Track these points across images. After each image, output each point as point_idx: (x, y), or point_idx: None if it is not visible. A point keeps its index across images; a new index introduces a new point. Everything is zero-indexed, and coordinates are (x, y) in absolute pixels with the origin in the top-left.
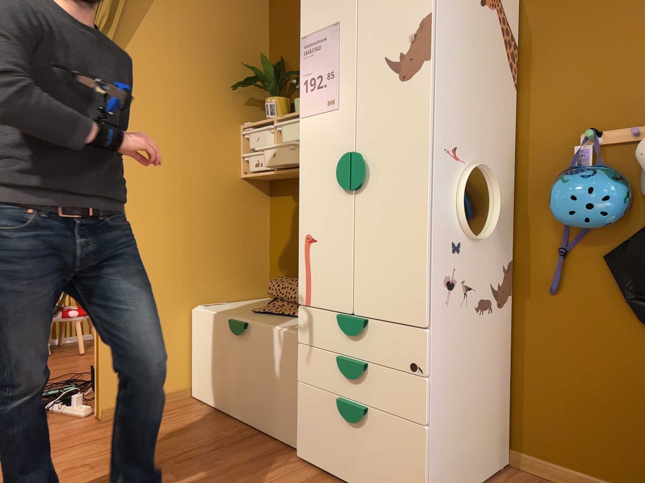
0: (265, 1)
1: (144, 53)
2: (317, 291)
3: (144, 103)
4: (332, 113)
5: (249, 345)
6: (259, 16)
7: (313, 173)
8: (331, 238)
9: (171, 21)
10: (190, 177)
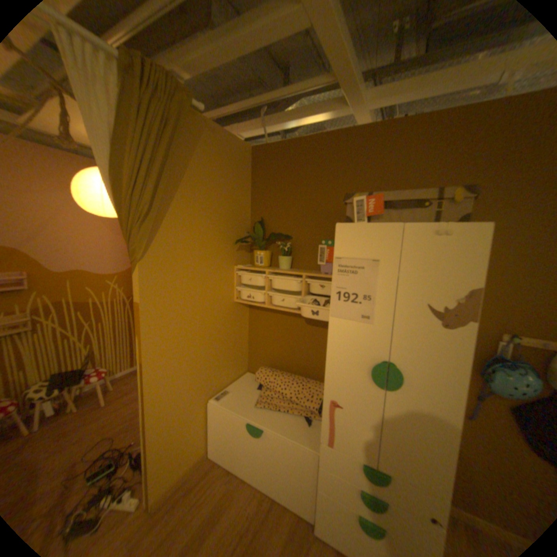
0: (249, 174)
1: (173, 227)
2: (341, 441)
3: (174, 268)
4: (365, 325)
5: (265, 445)
6: (245, 185)
7: (341, 361)
8: (358, 412)
9: (192, 197)
10: (205, 314)
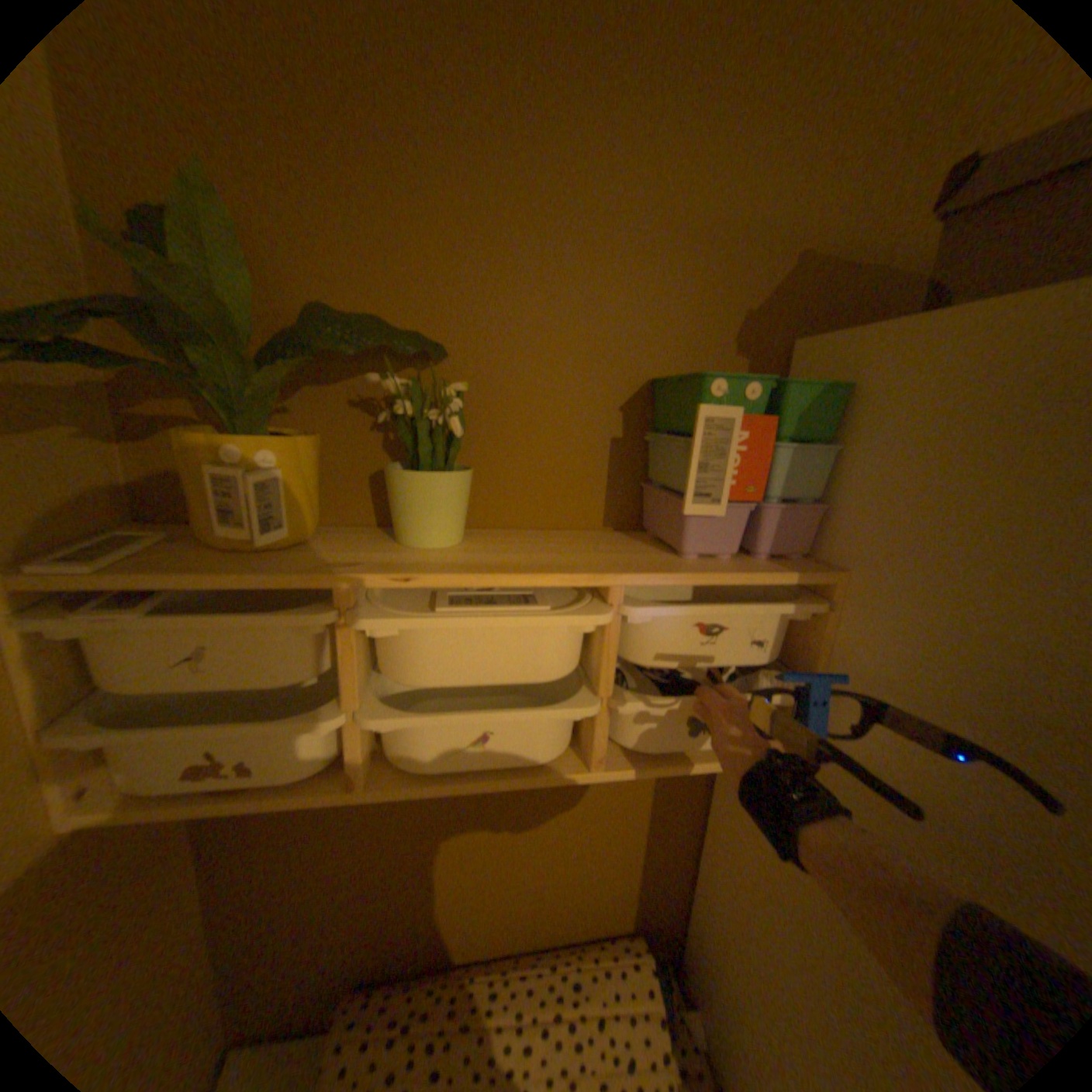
0: None
1: None
2: None
3: None
4: None
5: None
6: None
7: None
8: None
9: None
10: None
